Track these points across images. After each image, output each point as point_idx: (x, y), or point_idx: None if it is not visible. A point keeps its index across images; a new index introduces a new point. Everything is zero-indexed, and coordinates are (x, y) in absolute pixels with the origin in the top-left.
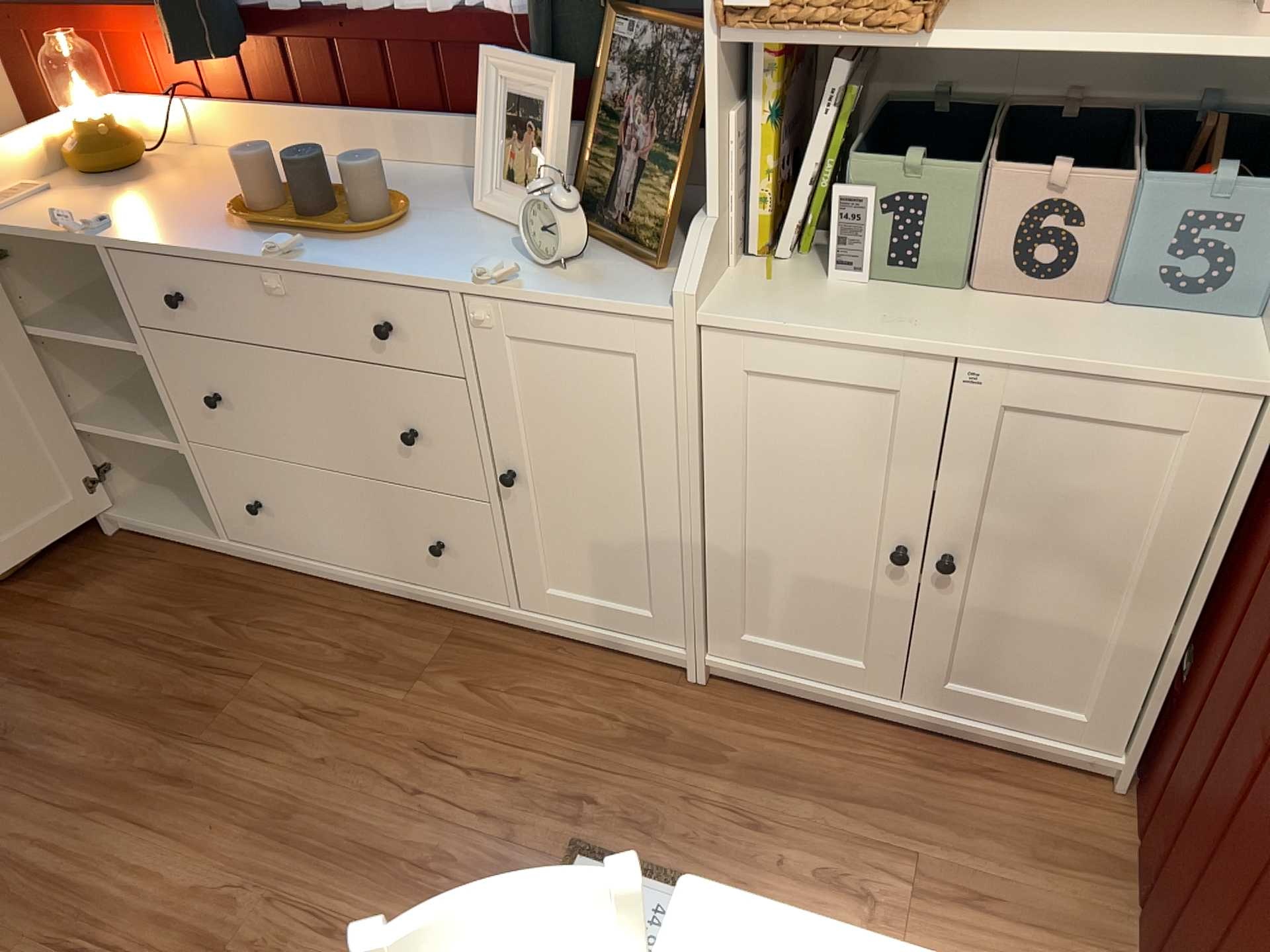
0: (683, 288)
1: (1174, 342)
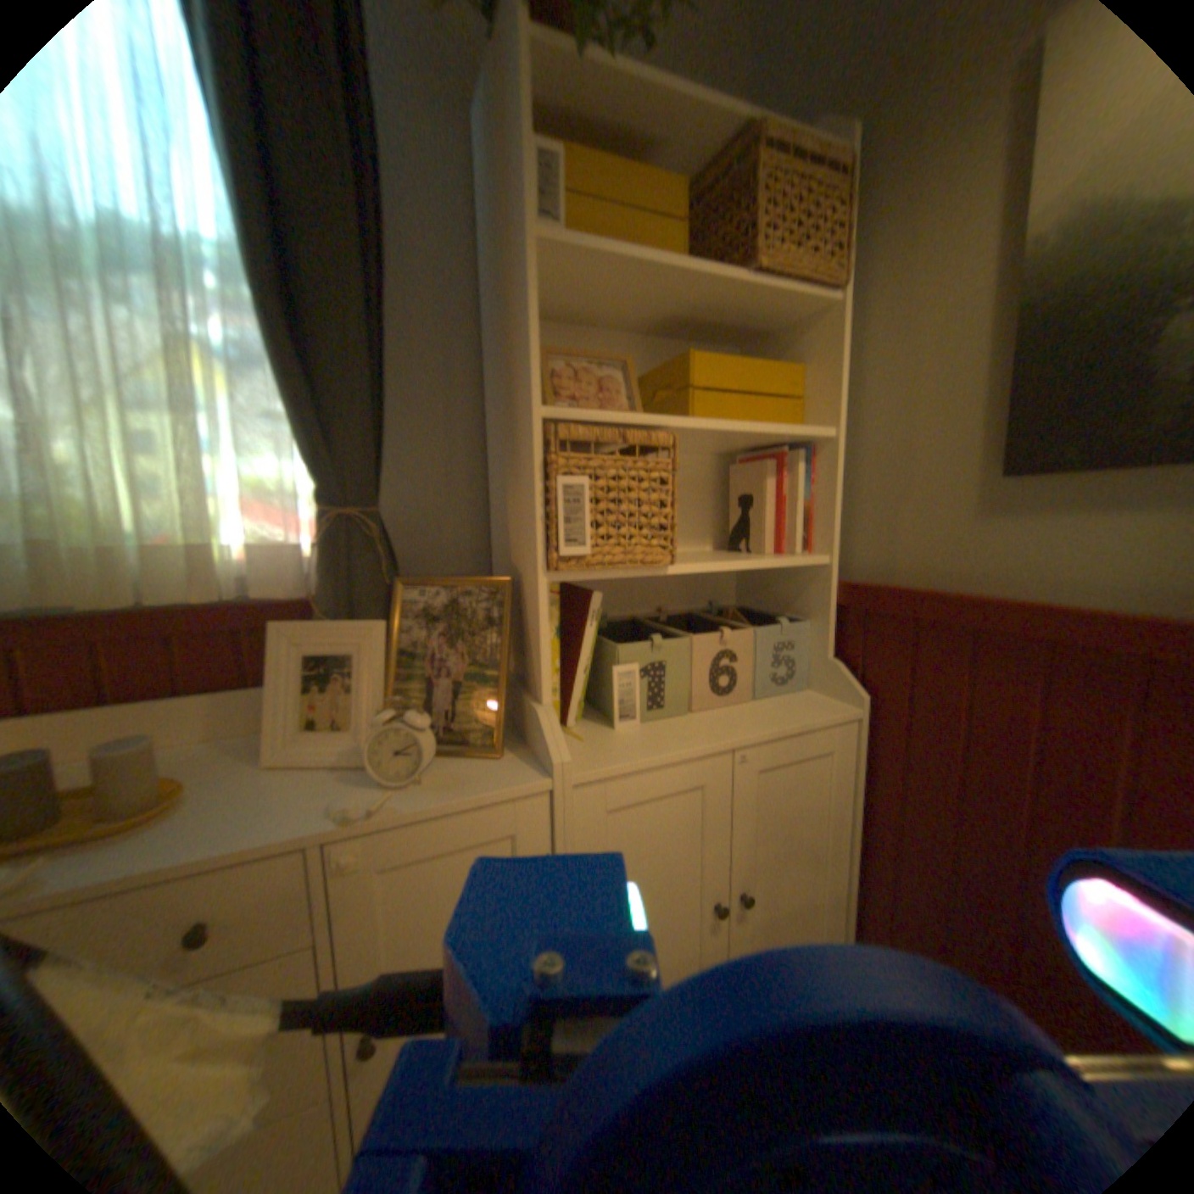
0: (559, 755)
1: (804, 704)
